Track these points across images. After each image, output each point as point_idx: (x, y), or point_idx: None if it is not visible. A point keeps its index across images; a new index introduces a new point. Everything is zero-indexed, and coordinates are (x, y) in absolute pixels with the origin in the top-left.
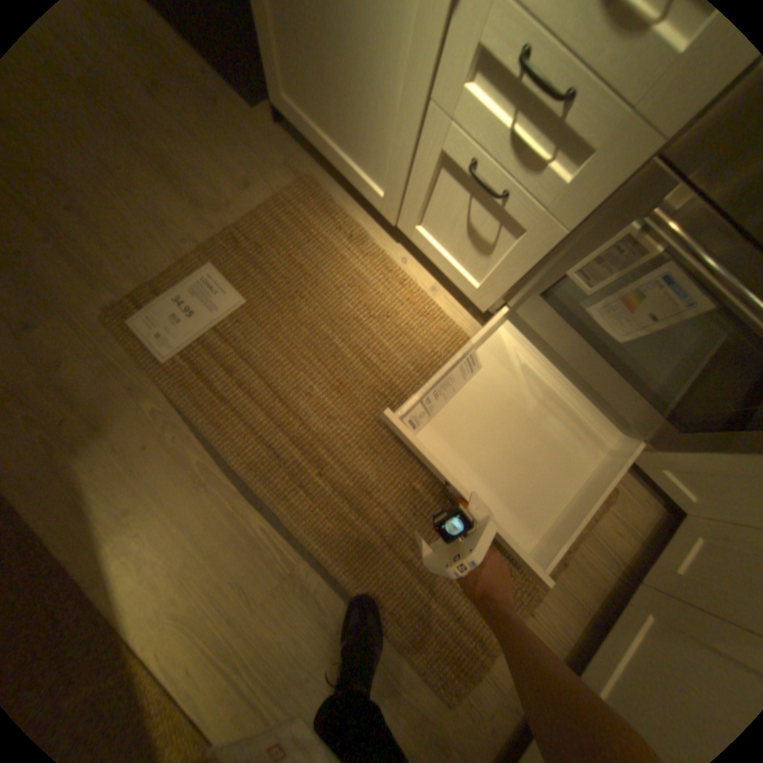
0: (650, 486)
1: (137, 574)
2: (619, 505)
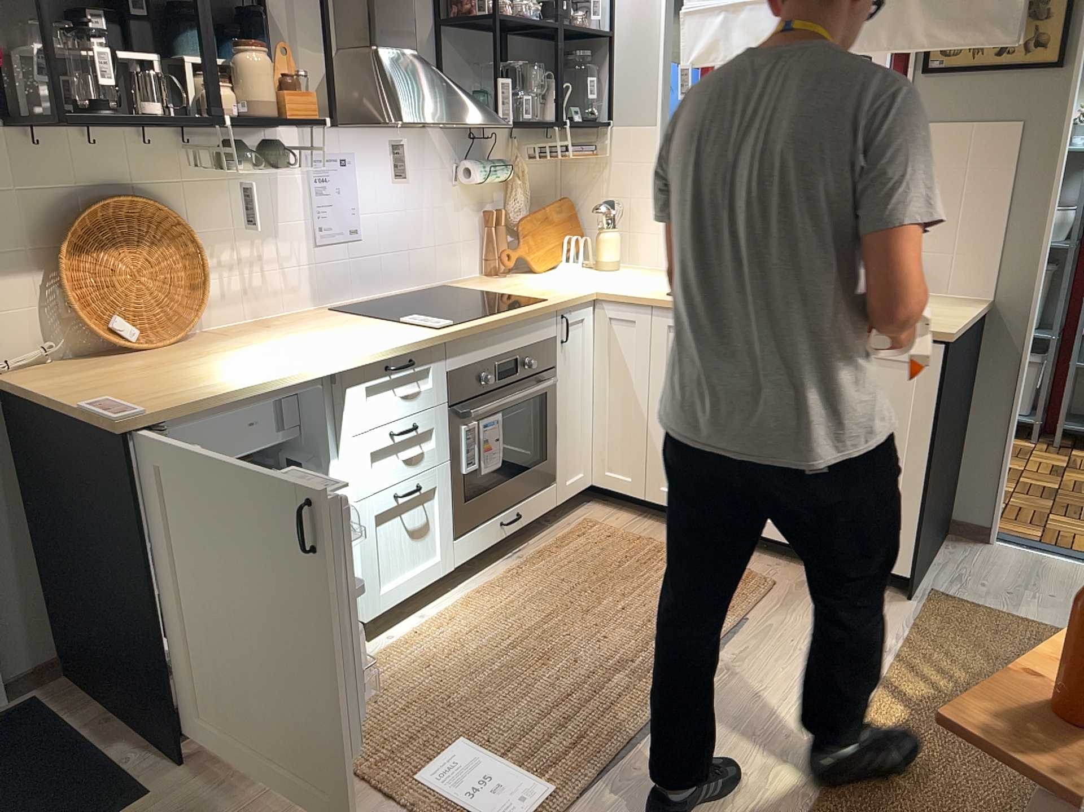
0: (577, 509)
1: (783, 768)
2: (597, 520)
